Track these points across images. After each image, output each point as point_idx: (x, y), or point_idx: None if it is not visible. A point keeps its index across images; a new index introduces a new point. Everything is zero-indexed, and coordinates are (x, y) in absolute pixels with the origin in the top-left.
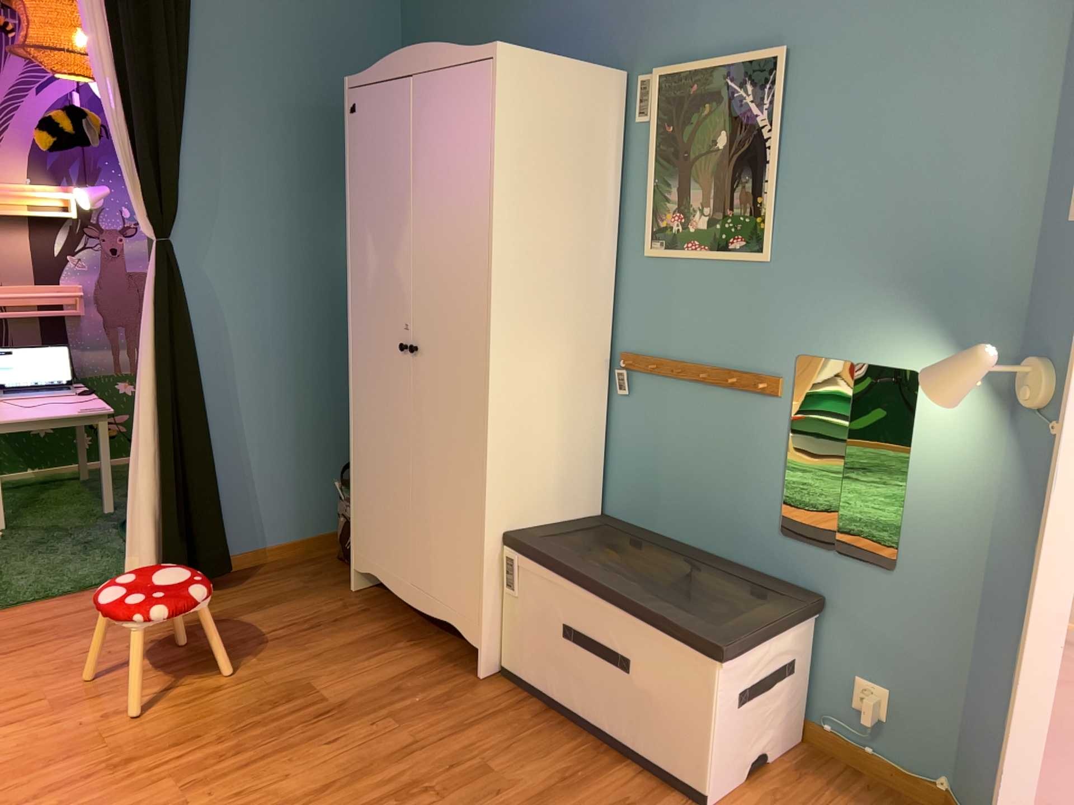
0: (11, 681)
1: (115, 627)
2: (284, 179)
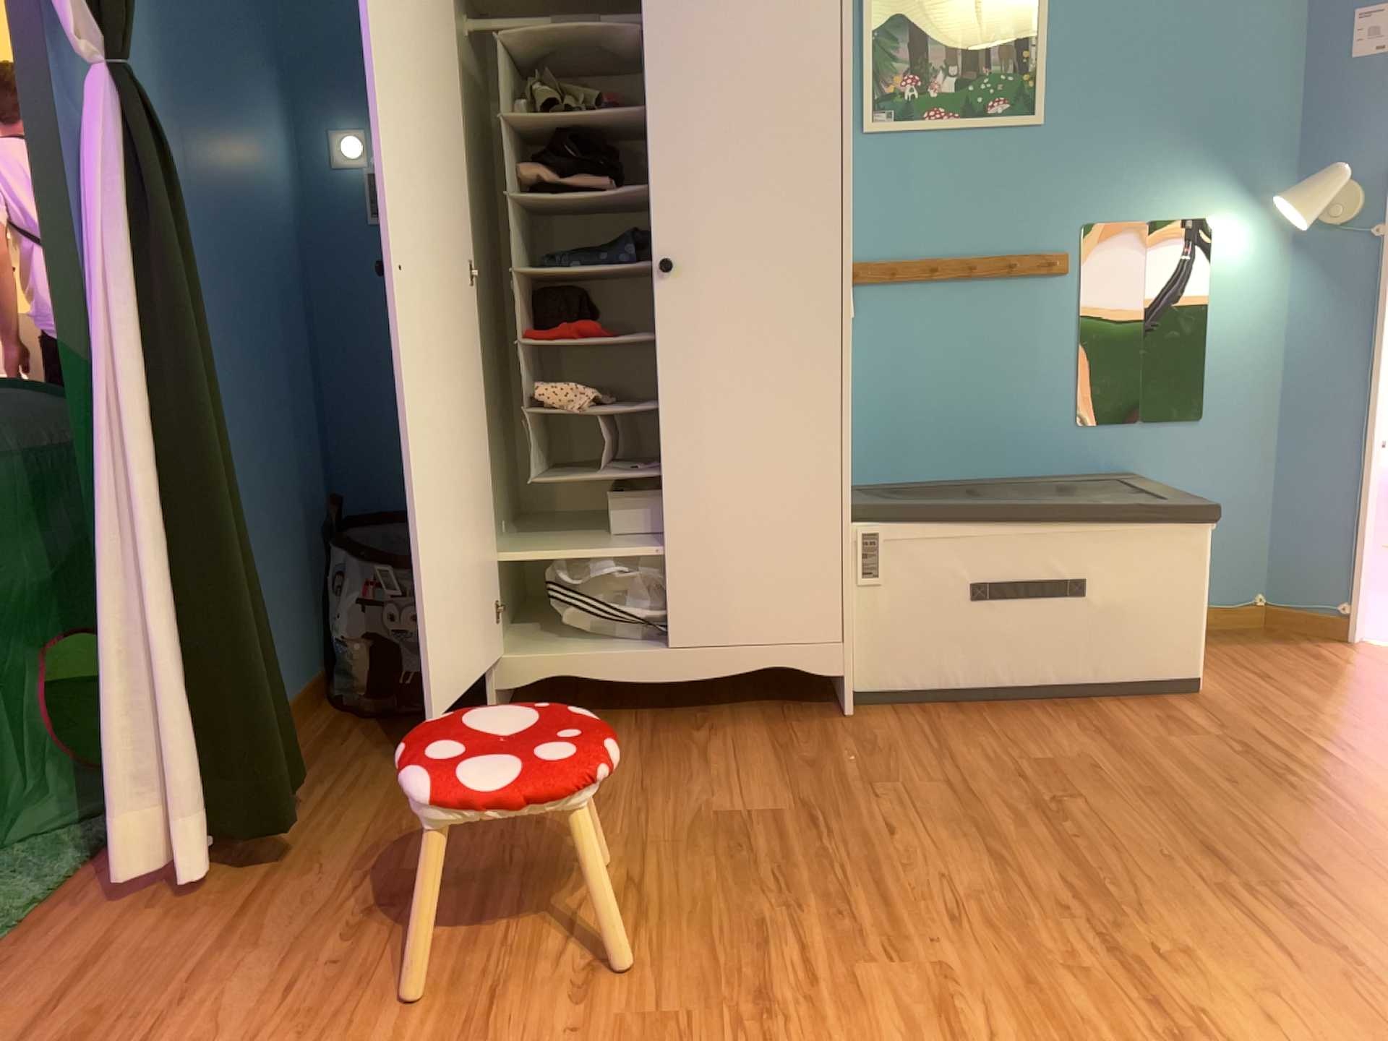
0: None
1: (228, 932)
2: (188, 1)
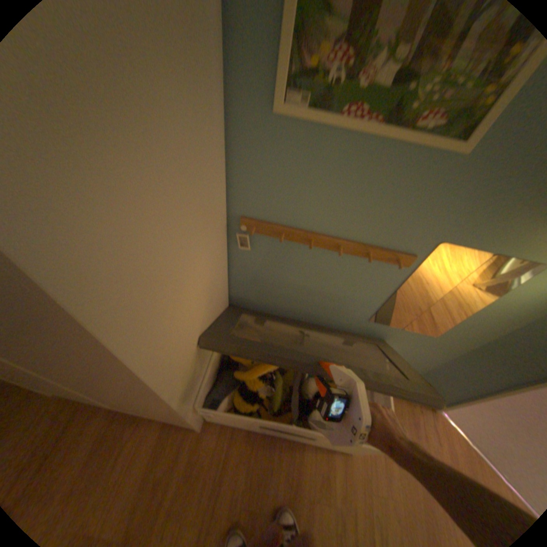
0: None
1: None
2: None
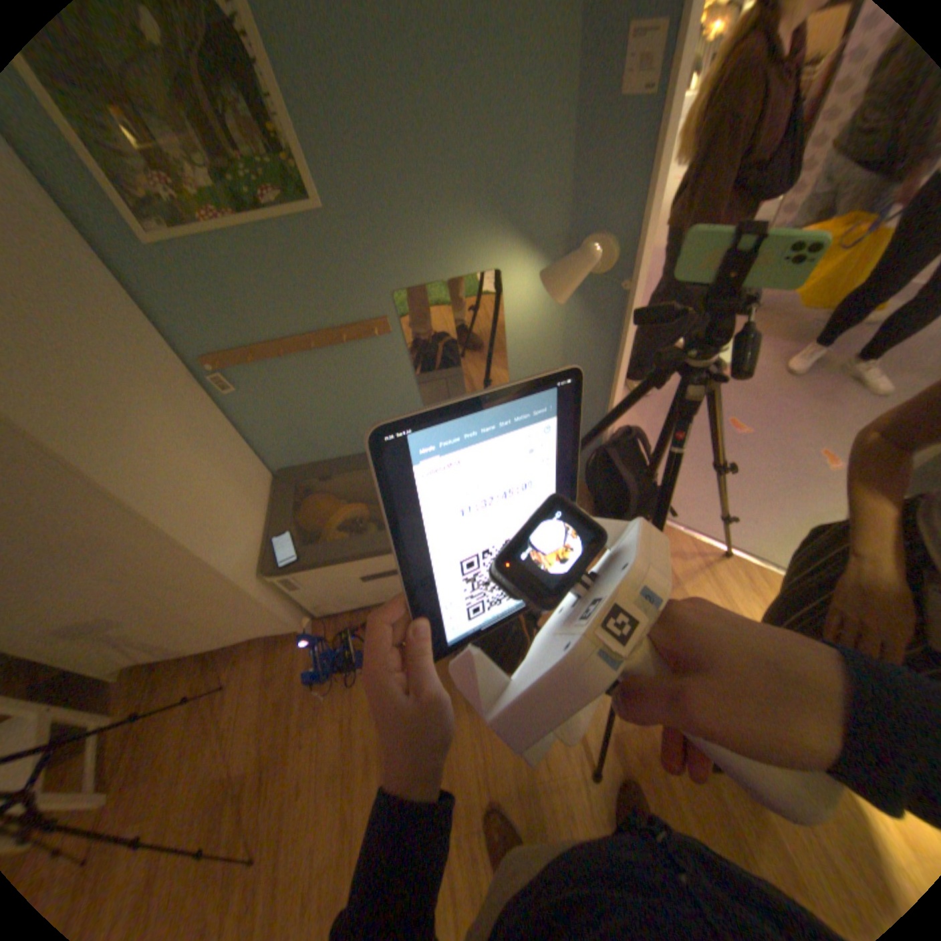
0: None
1: None
2: None
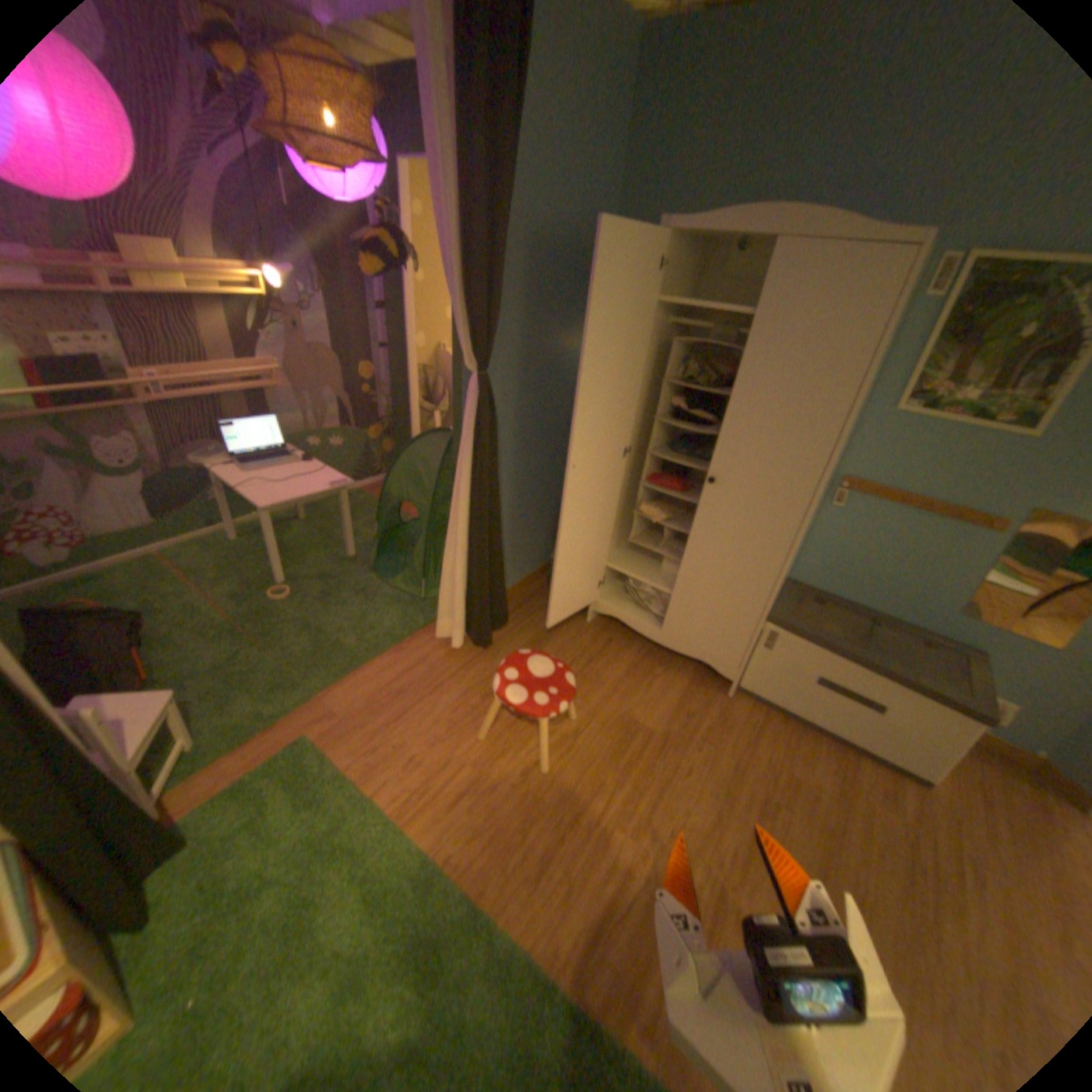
0: (426, 749)
1: (456, 680)
2: (544, 300)
